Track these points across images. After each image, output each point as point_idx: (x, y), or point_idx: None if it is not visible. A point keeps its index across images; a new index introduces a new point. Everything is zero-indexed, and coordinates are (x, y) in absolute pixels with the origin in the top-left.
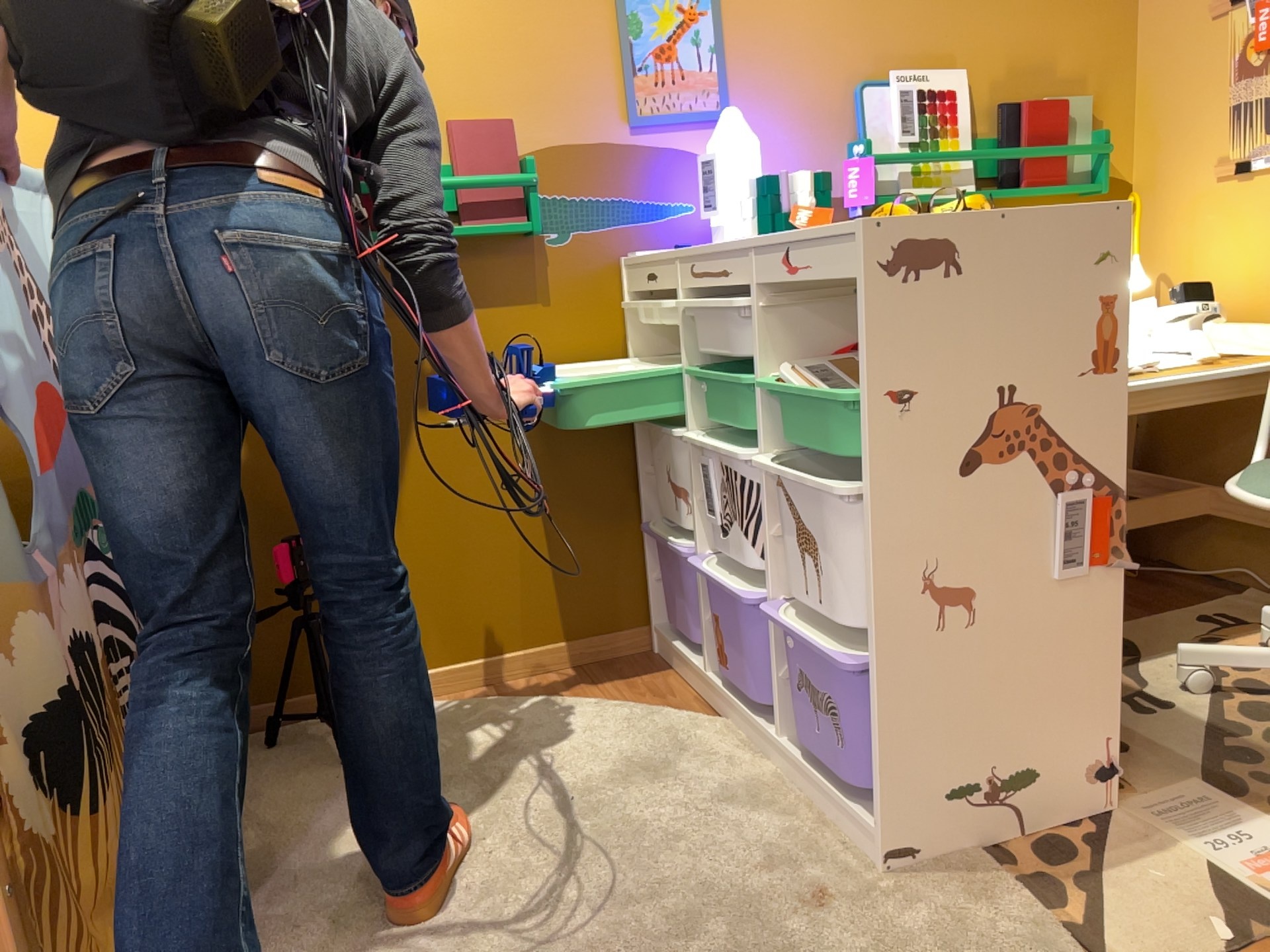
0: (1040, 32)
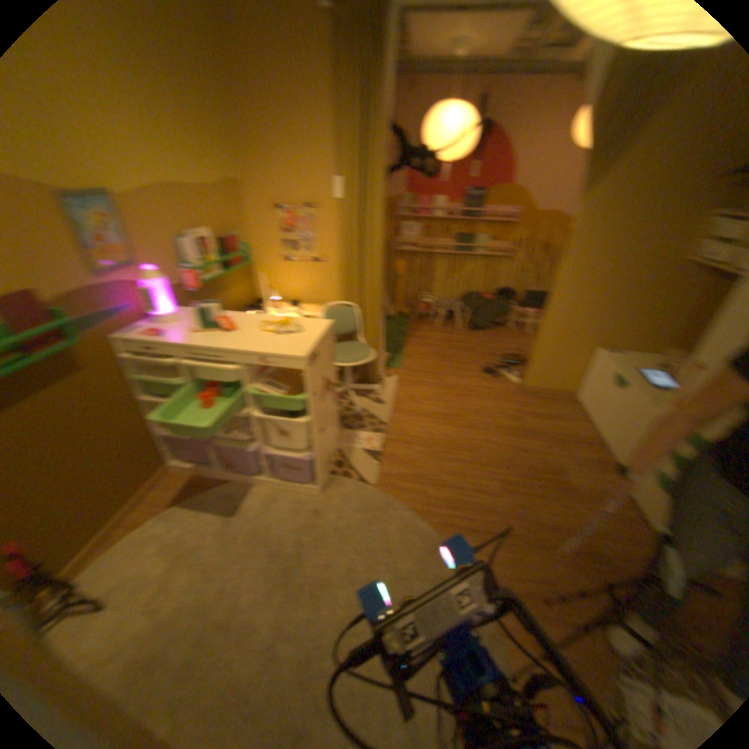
0: (217, 208)
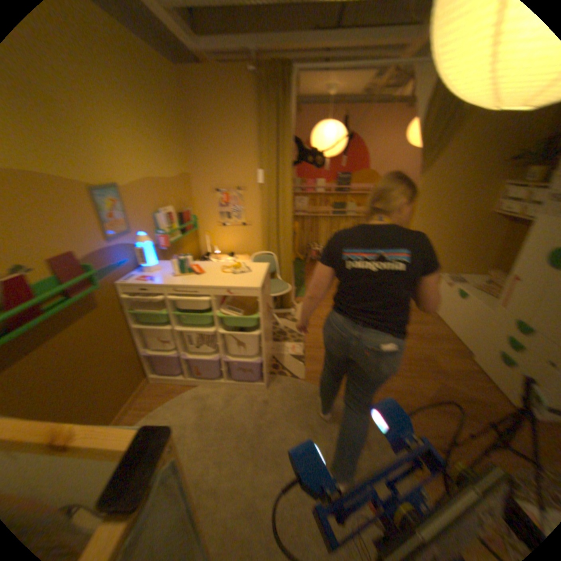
0: (181, 193)
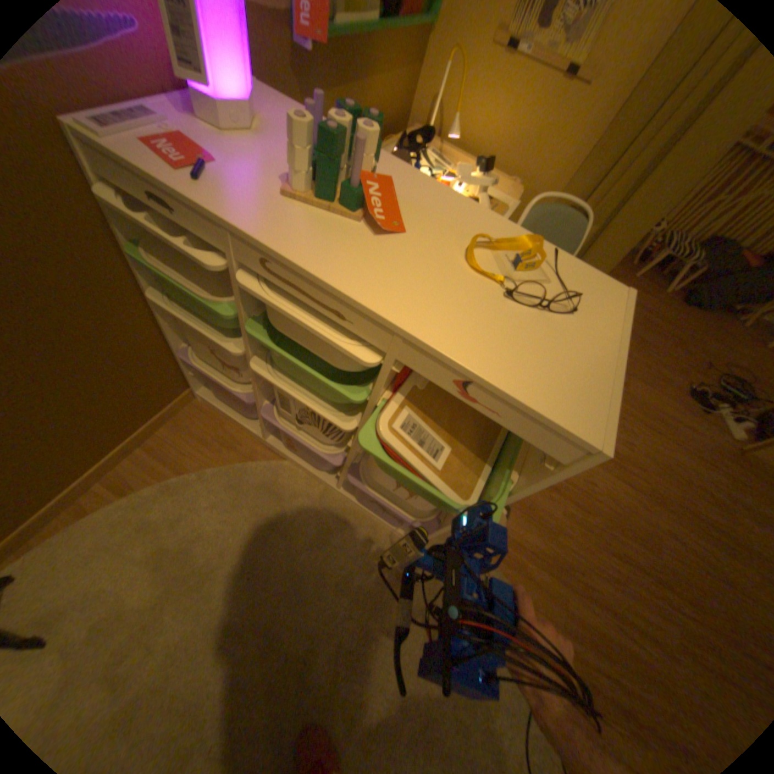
0: None
